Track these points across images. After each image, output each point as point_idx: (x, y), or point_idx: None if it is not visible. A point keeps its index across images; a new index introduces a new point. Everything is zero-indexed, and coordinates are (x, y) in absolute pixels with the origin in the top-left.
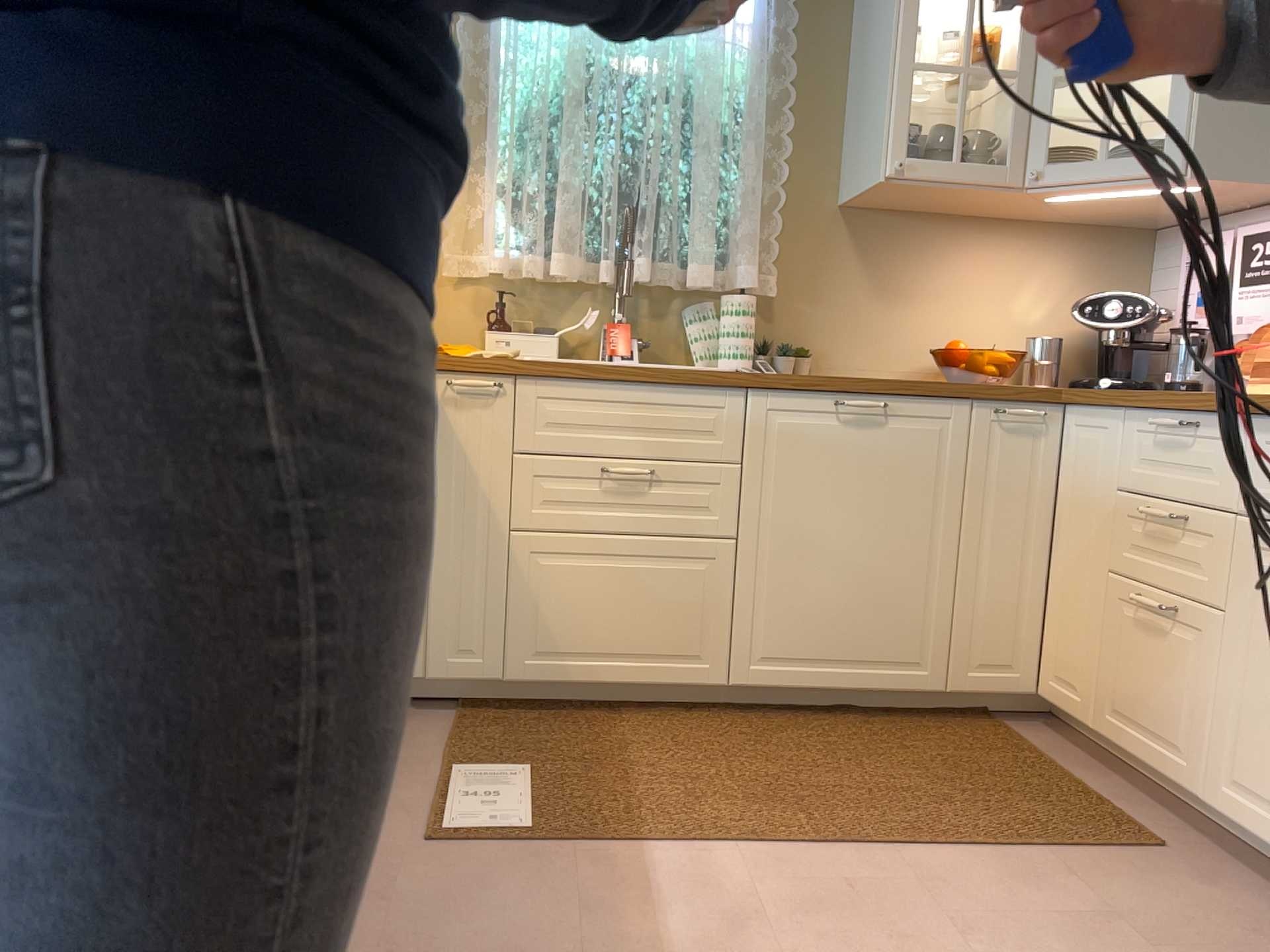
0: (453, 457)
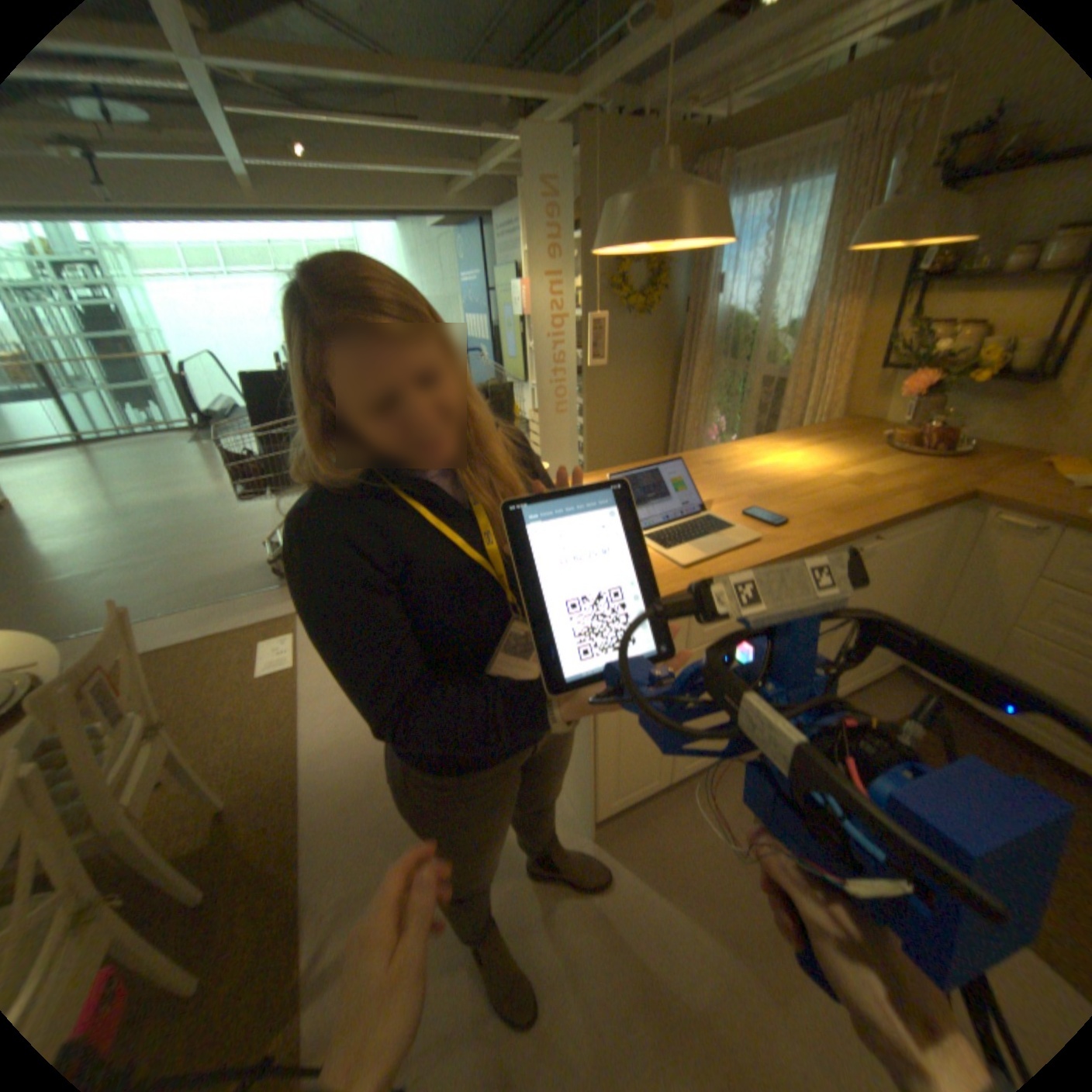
0: (988, 564)
